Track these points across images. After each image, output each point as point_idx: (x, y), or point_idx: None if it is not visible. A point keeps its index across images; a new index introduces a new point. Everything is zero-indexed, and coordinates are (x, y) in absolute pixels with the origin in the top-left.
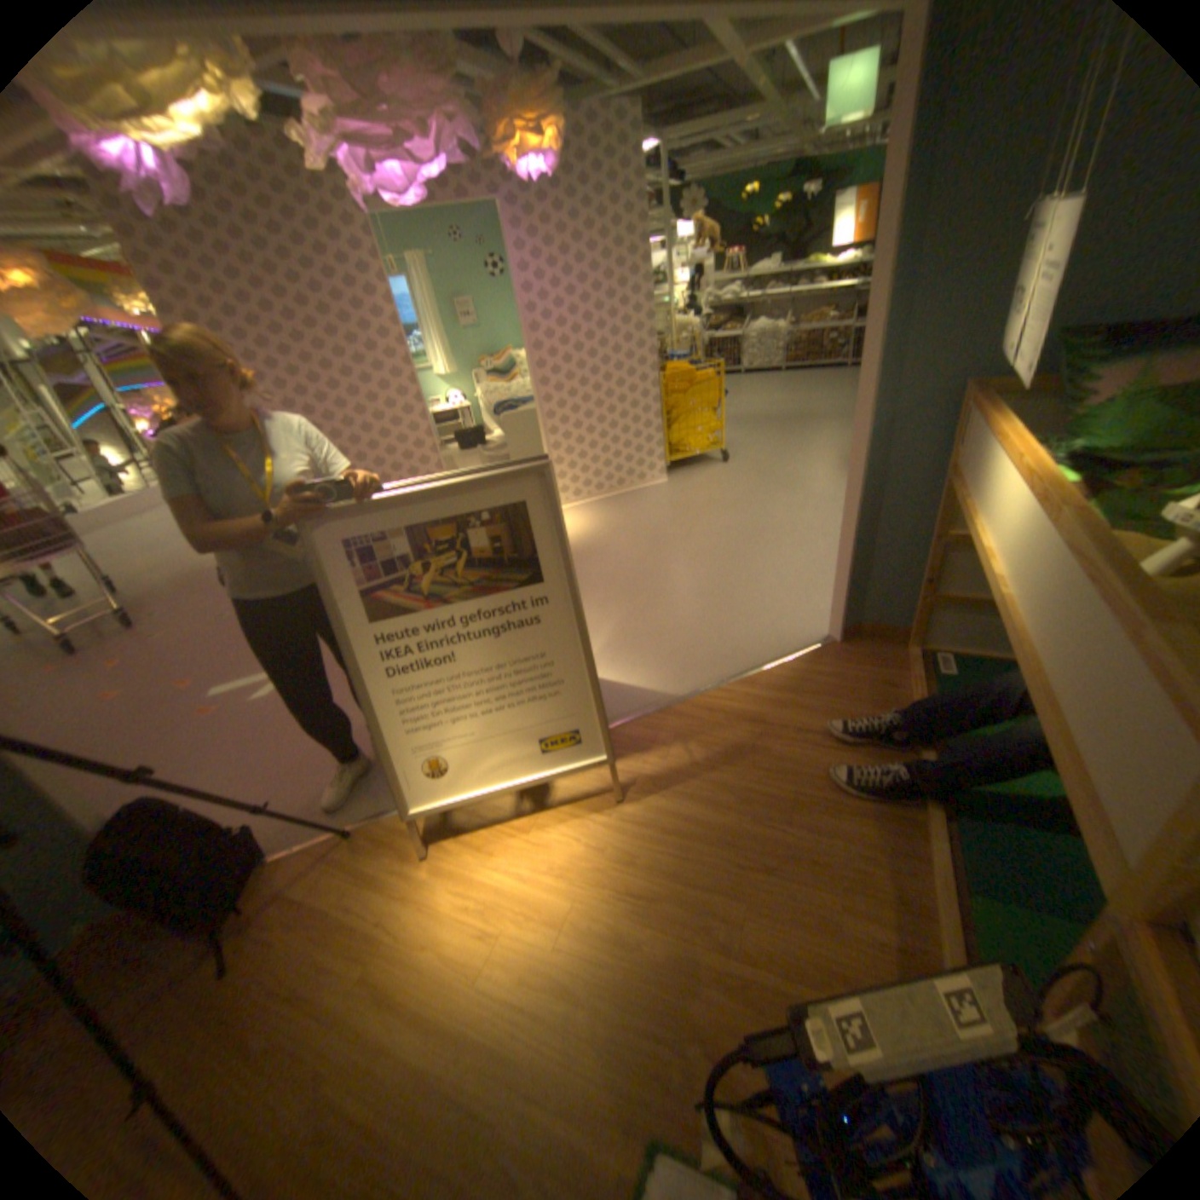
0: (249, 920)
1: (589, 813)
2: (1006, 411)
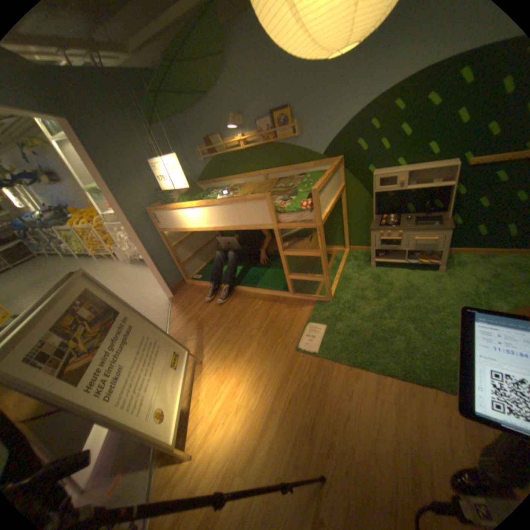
0: None
1: (199, 374)
2: (168, 205)
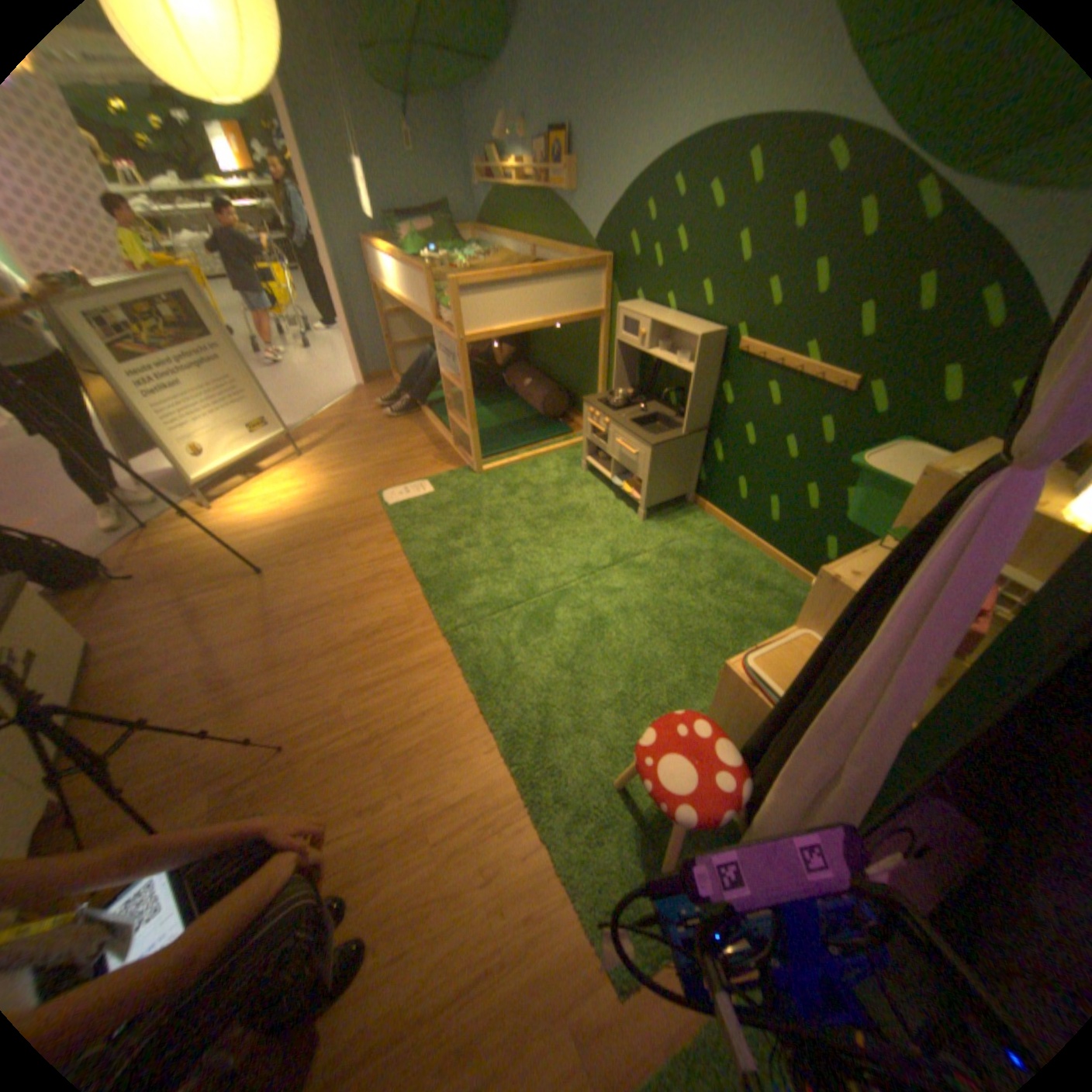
0: (116, 569)
1: (287, 465)
2: (375, 243)
